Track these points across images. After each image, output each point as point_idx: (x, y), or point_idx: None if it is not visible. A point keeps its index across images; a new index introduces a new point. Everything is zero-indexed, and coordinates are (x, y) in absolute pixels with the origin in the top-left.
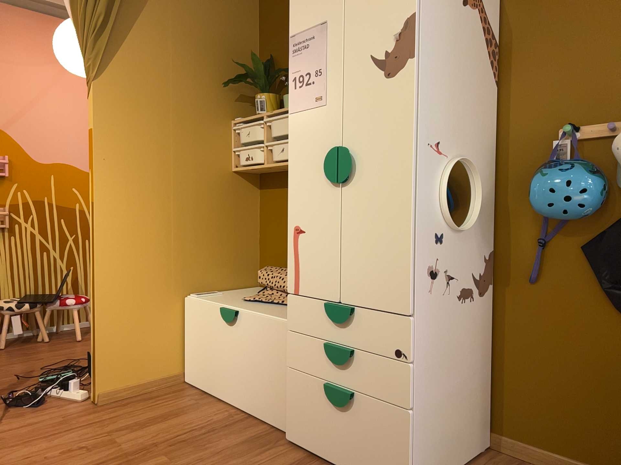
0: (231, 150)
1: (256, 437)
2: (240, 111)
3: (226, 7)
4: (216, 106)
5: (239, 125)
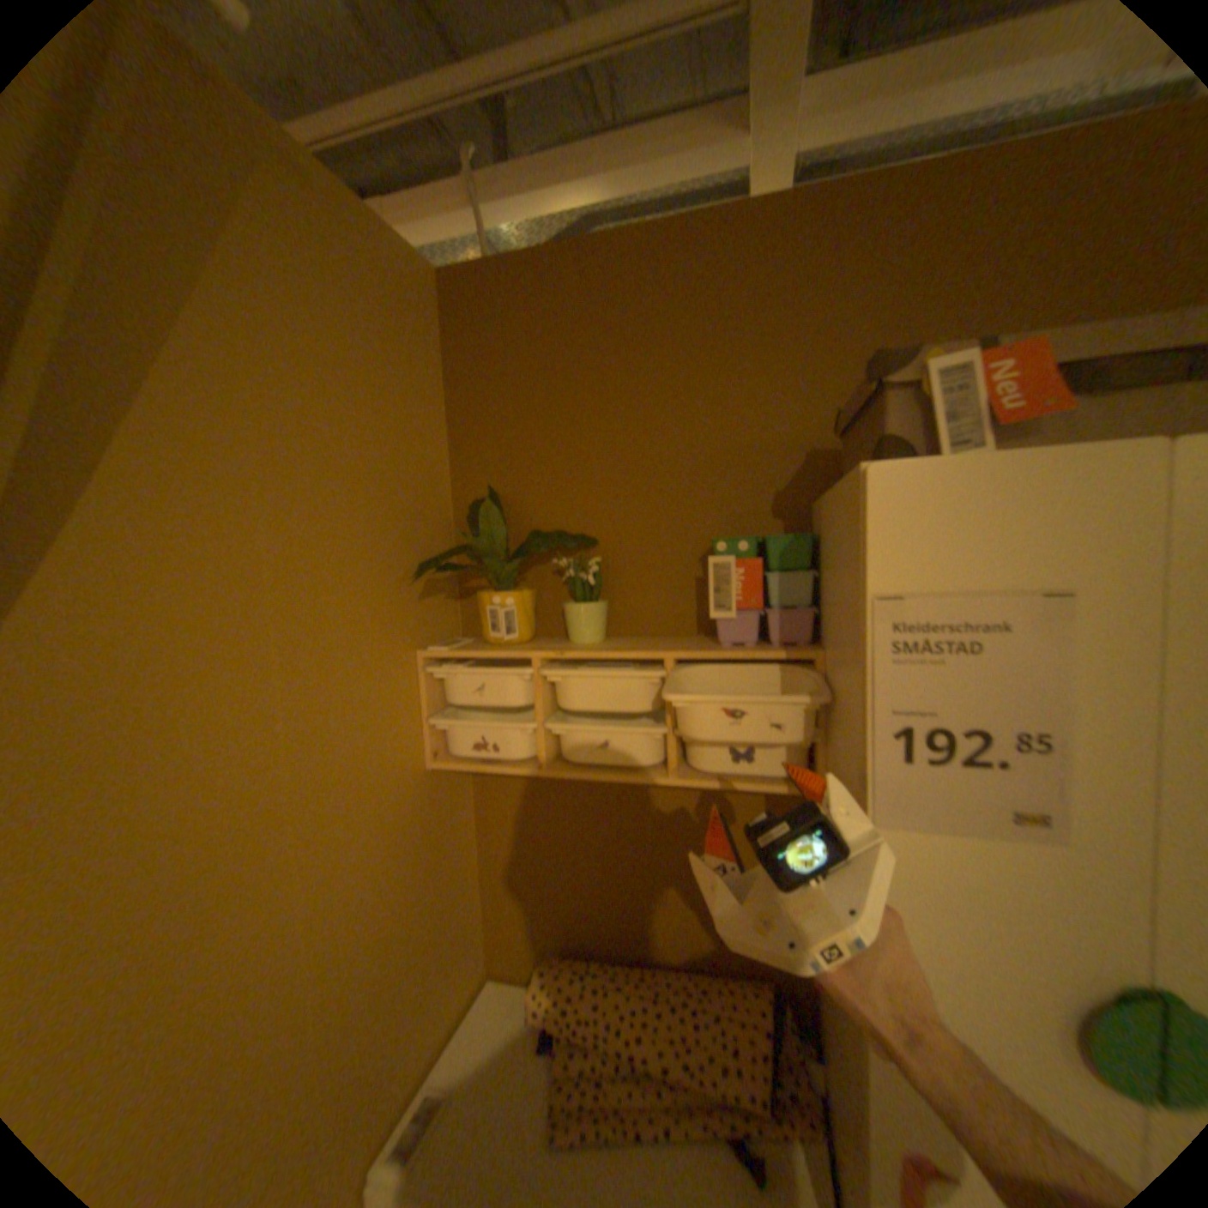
0: (422, 721)
1: None
2: (430, 617)
3: (384, 361)
4: (385, 626)
5: (450, 666)
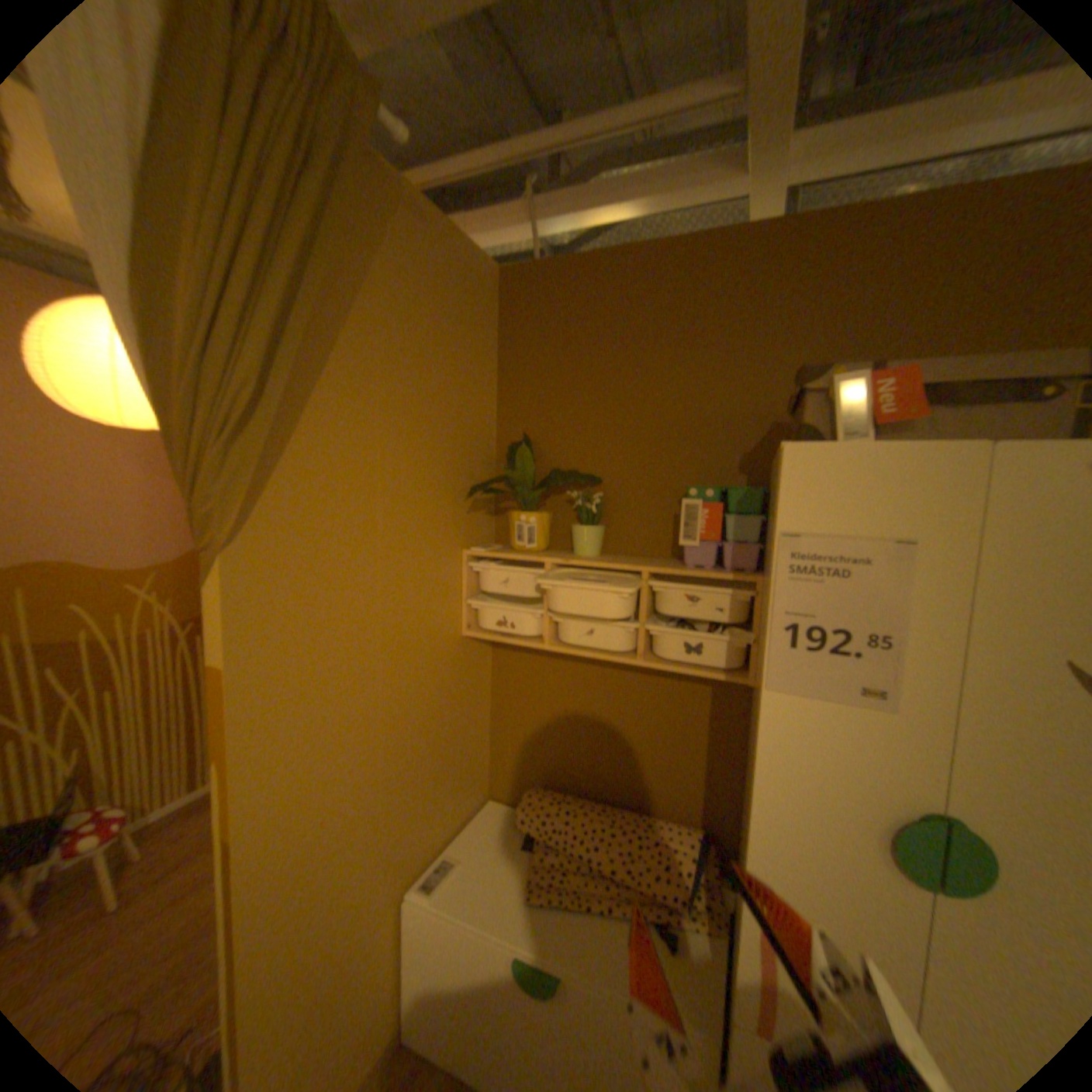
0: (462, 602)
1: None
2: (474, 528)
3: (459, 341)
4: (444, 530)
5: (485, 564)
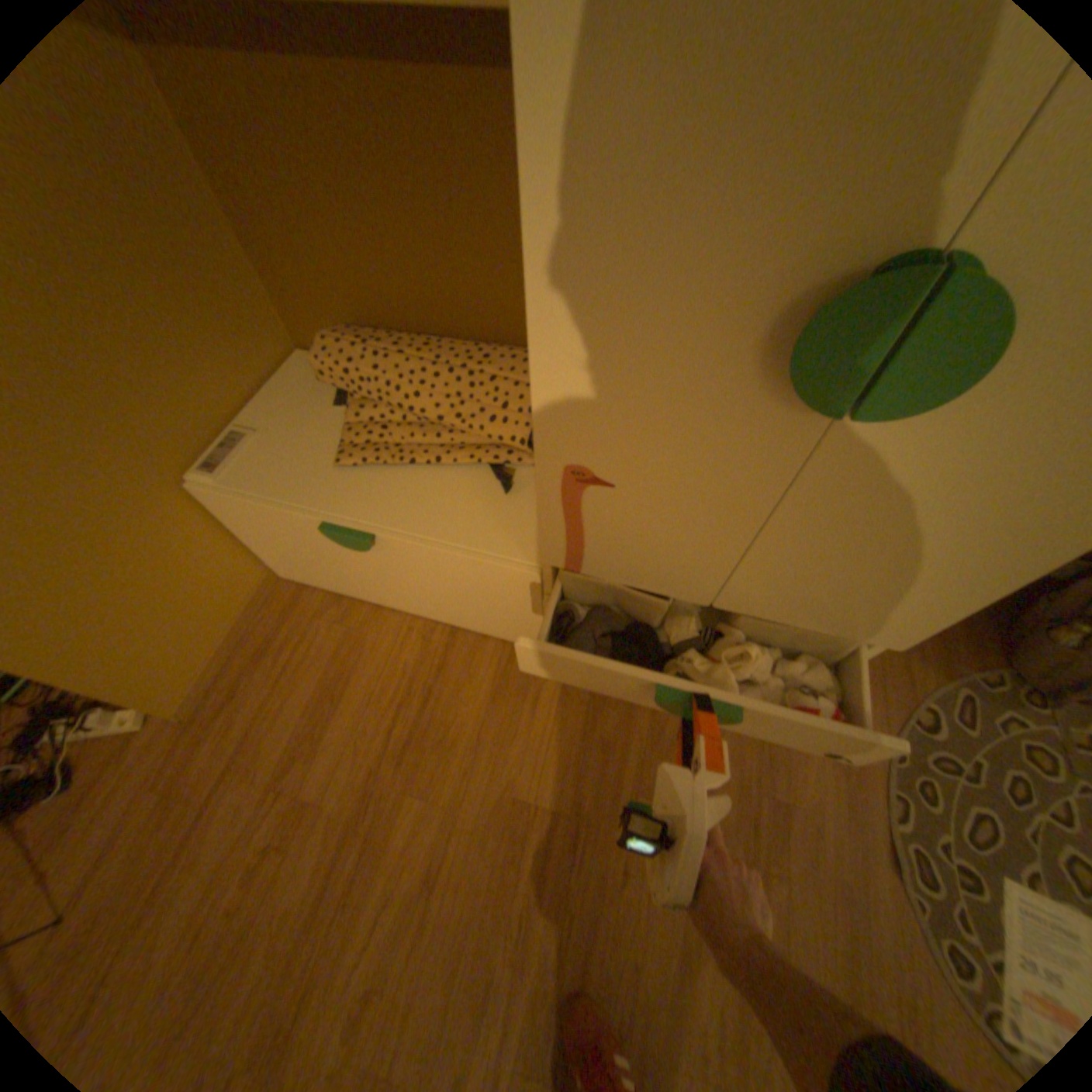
0: None
1: (500, 674)
2: None
3: None
4: None
5: None
